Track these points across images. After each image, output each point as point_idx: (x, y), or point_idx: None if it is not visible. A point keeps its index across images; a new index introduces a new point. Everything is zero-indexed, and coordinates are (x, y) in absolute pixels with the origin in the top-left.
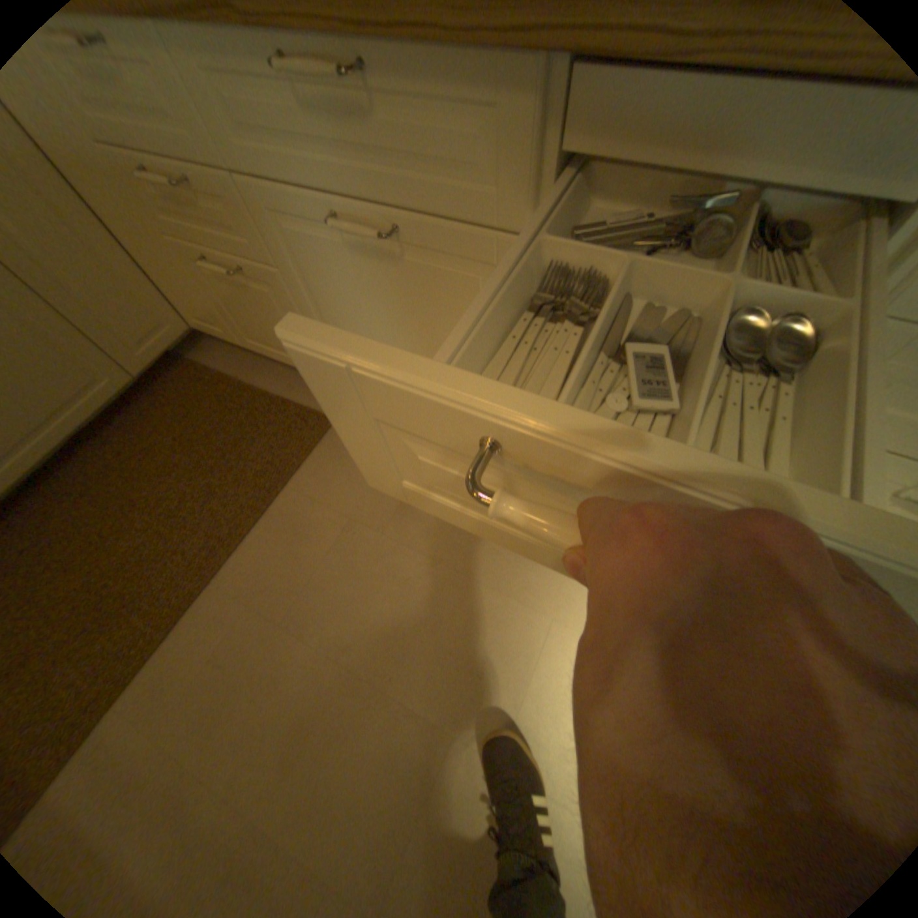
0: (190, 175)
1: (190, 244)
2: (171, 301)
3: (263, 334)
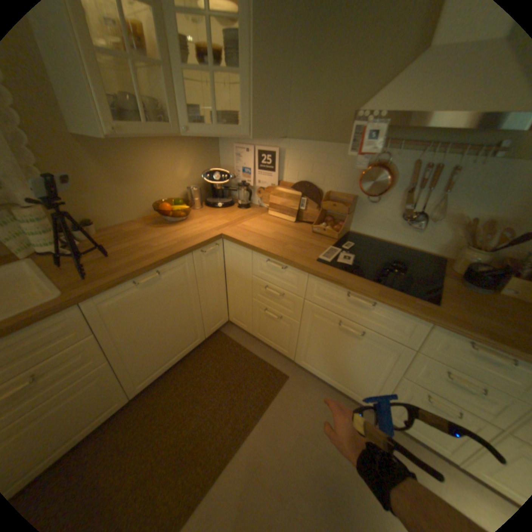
0: (287, 293)
1: (264, 303)
2: (230, 311)
3: (270, 335)
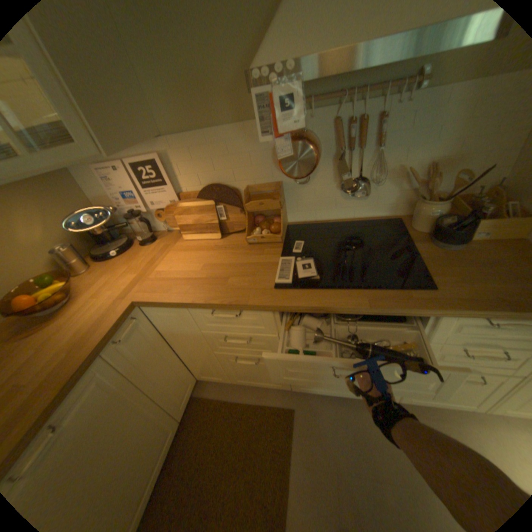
0: (254, 336)
1: (231, 353)
2: (193, 371)
3: (253, 377)
